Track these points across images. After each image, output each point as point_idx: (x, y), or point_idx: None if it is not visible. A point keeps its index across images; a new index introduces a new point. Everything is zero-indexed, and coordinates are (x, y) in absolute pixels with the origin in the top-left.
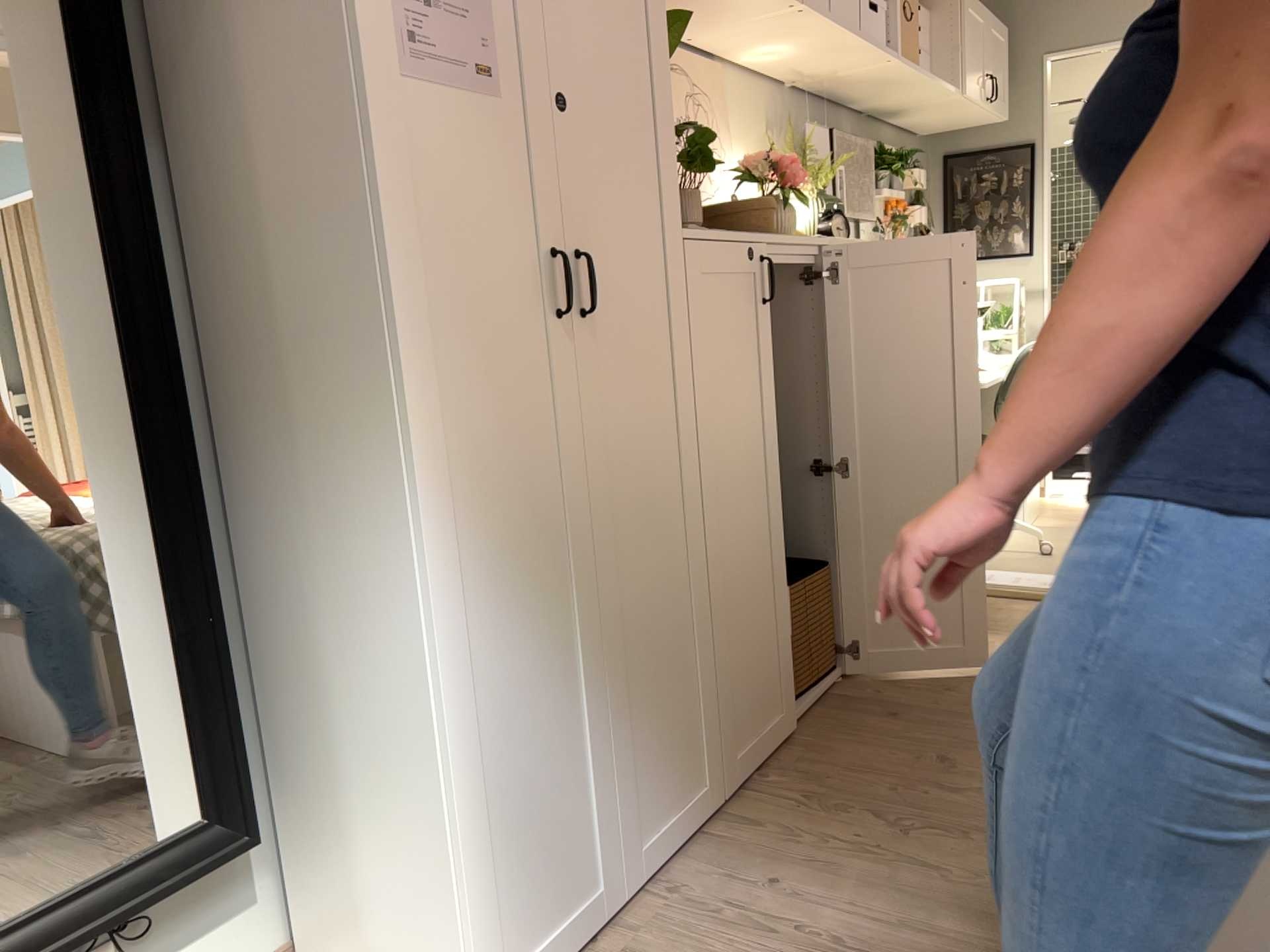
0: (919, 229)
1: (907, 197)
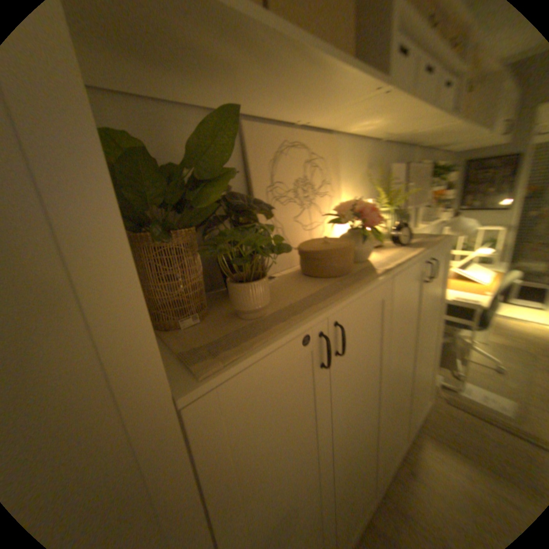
0: (449, 197)
1: (445, 184)
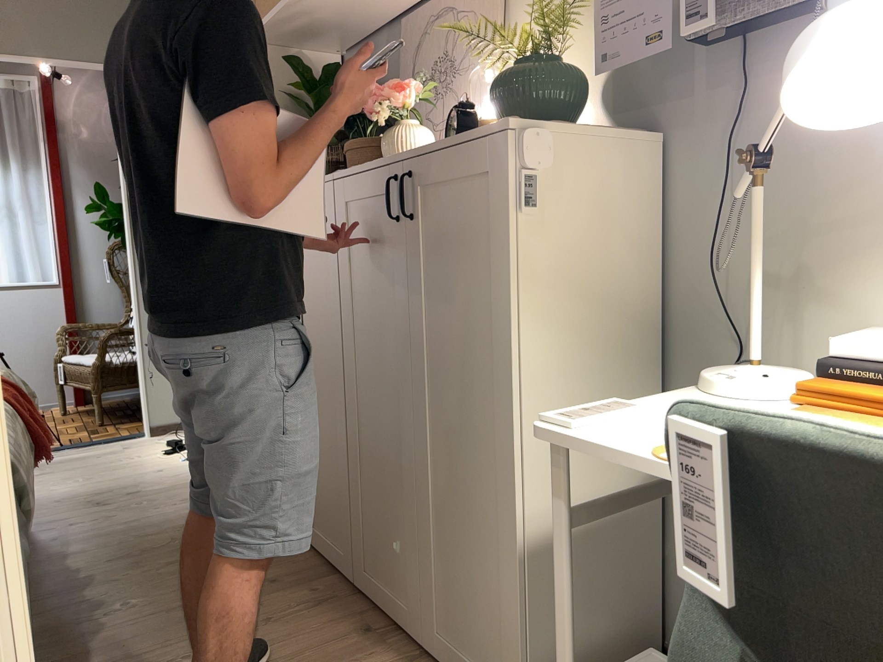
0: None
1: None
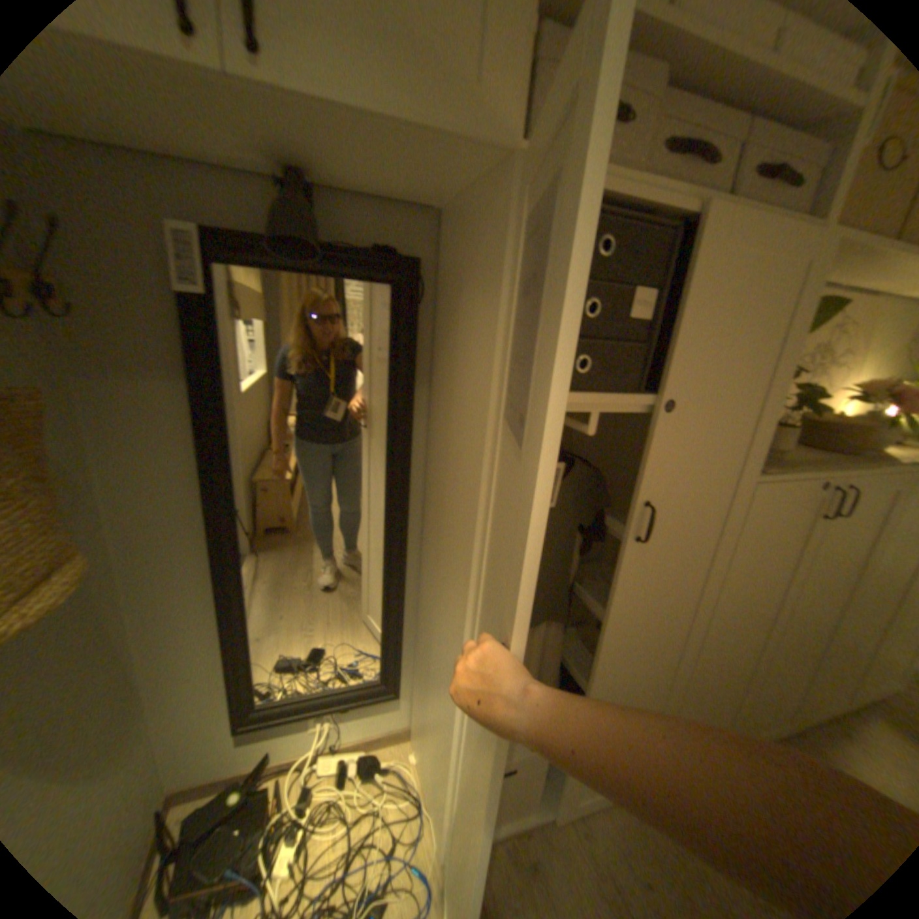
0: None
1: None
